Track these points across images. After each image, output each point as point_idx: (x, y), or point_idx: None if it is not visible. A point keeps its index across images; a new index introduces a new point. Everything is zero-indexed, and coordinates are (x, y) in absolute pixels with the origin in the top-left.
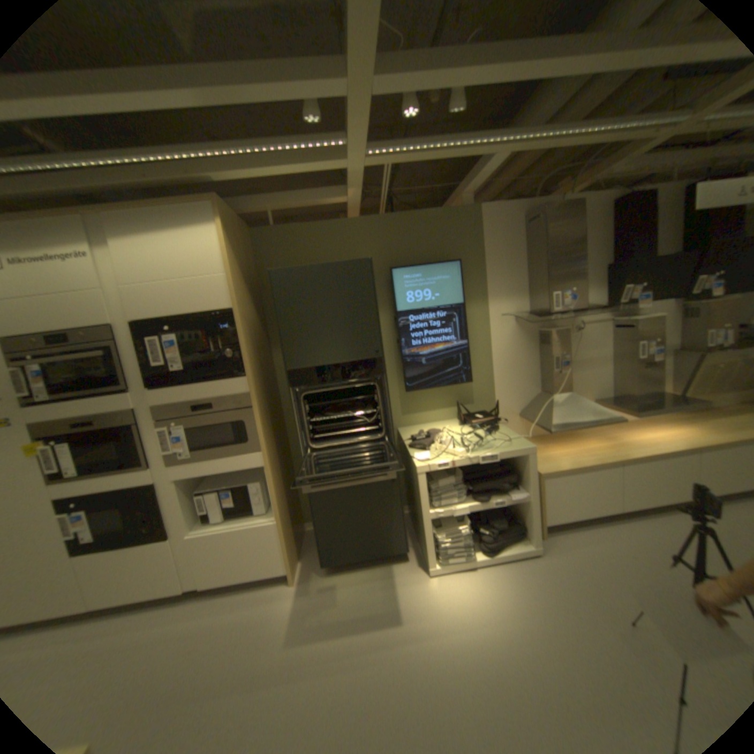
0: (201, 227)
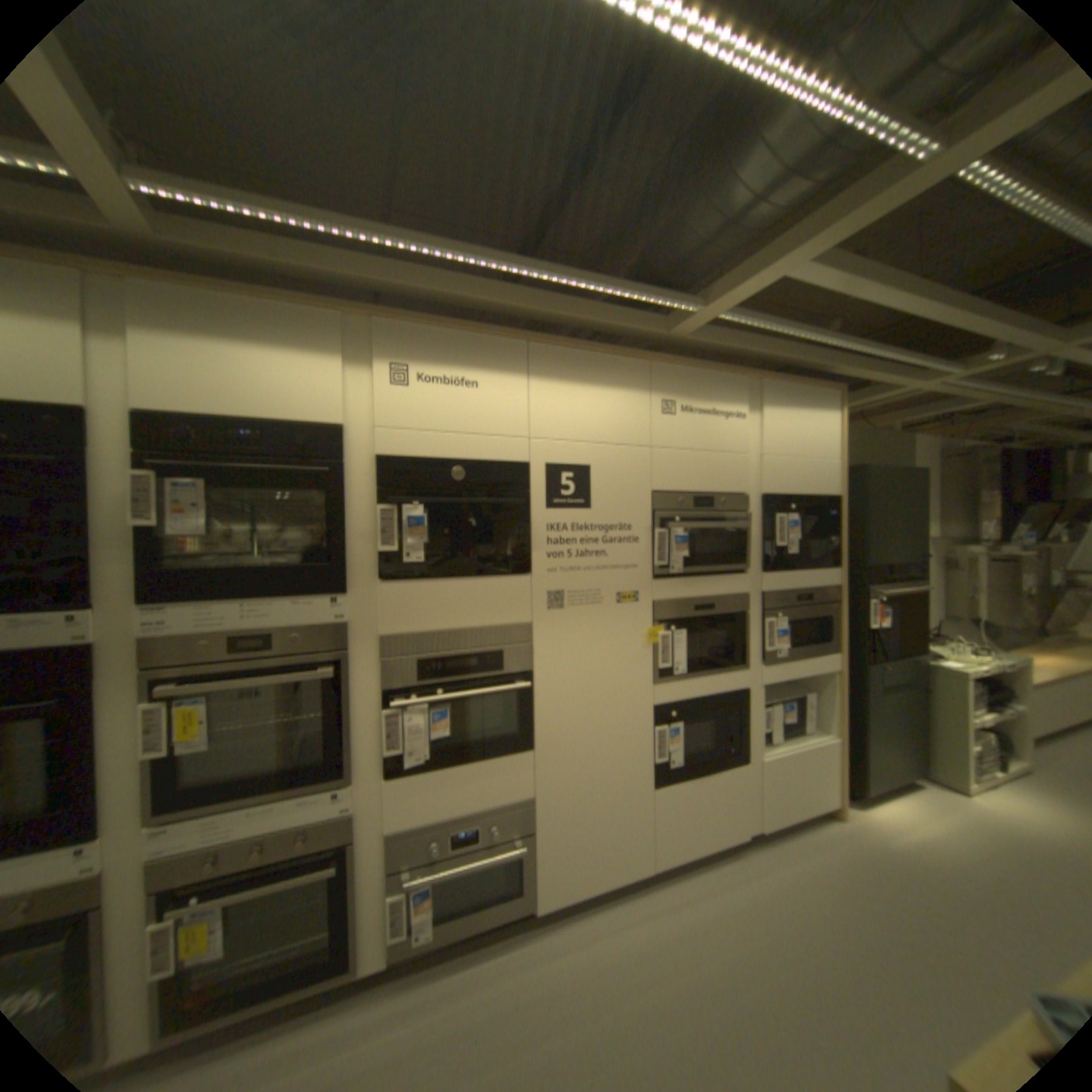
0: (831, 413)
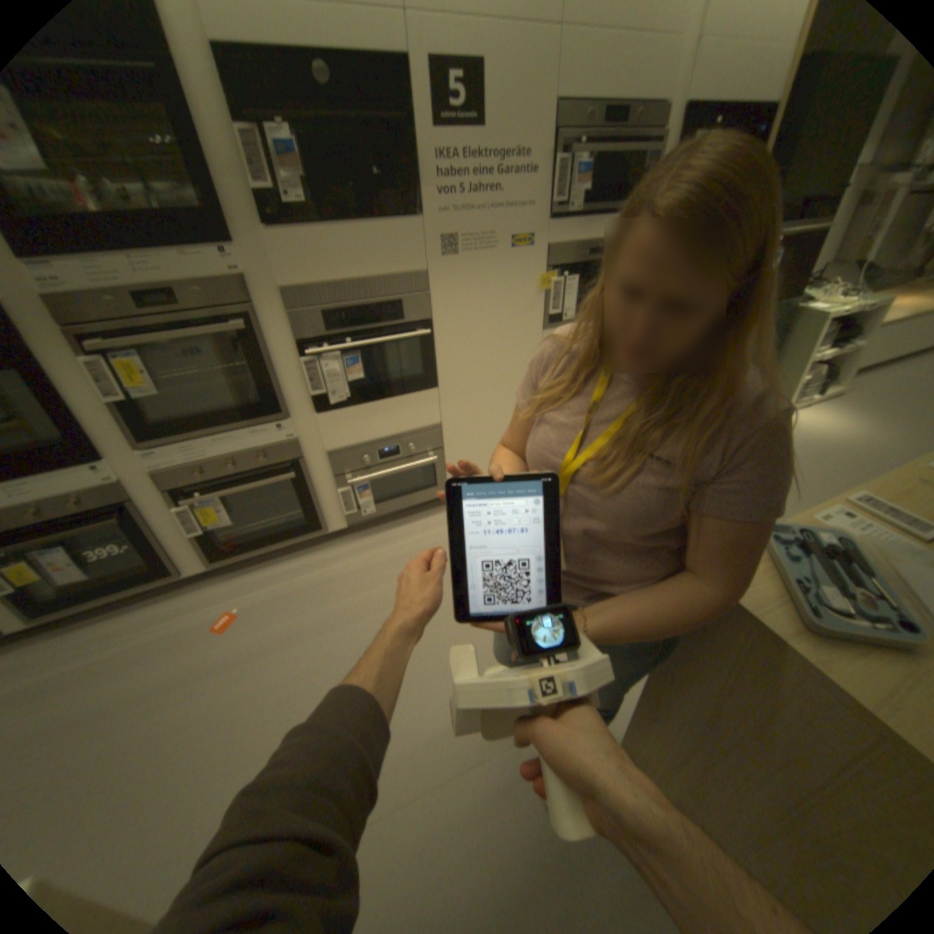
0: None
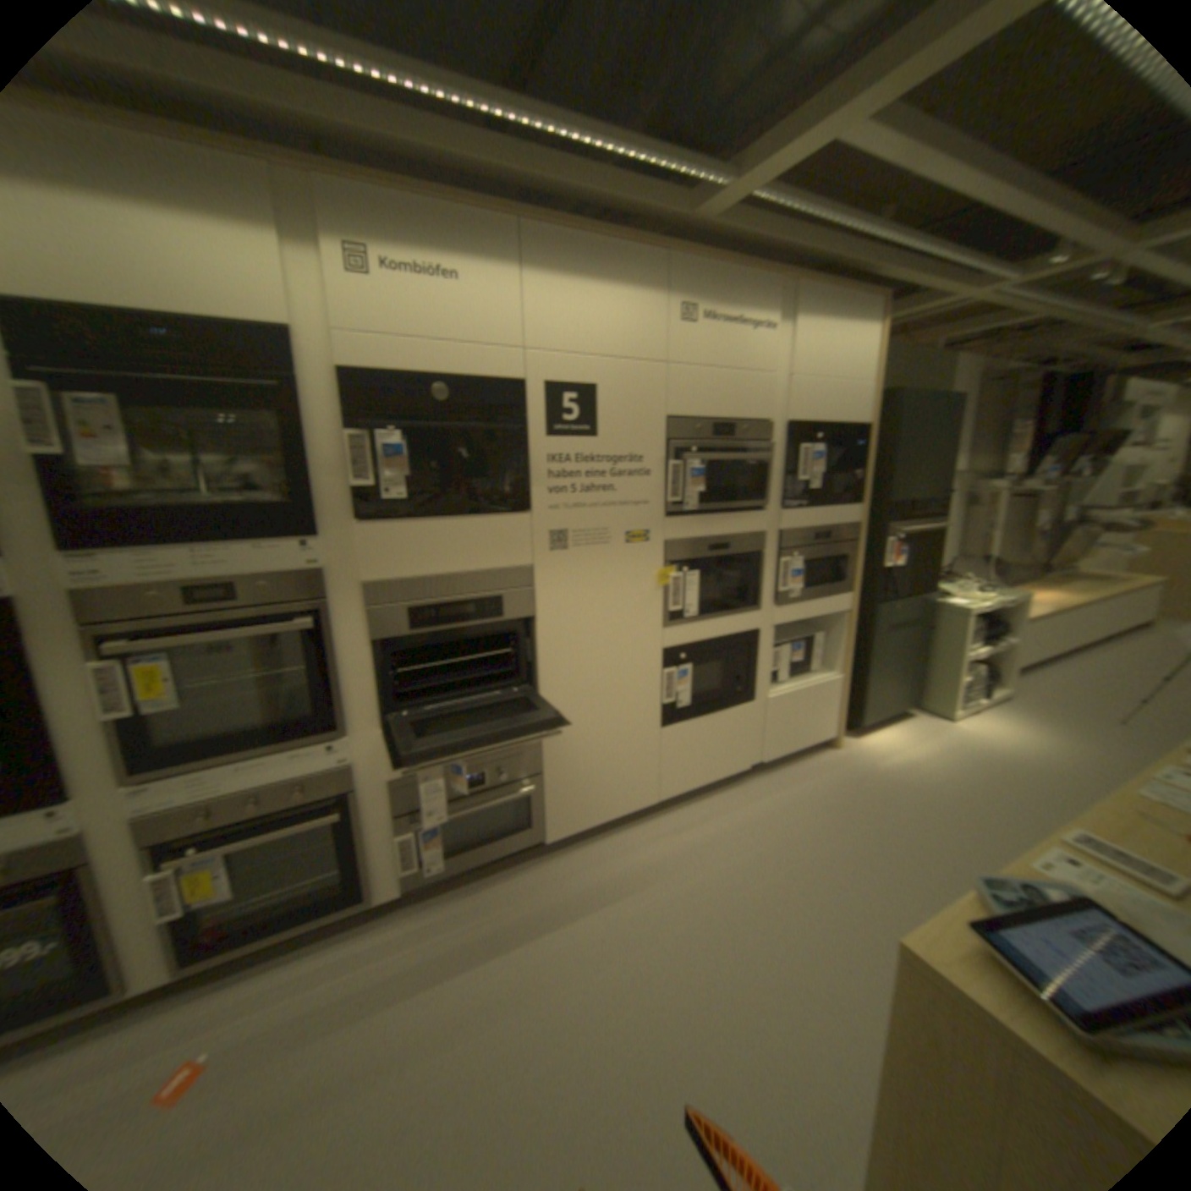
0: (872, 324)
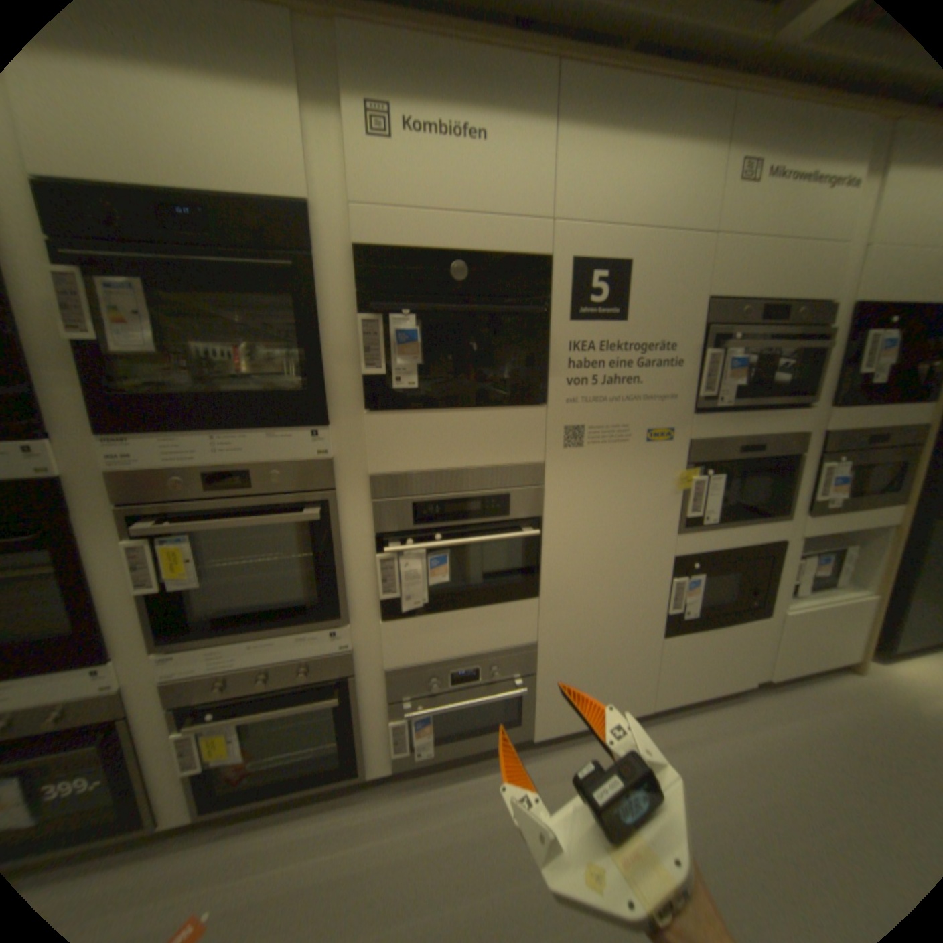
0: None
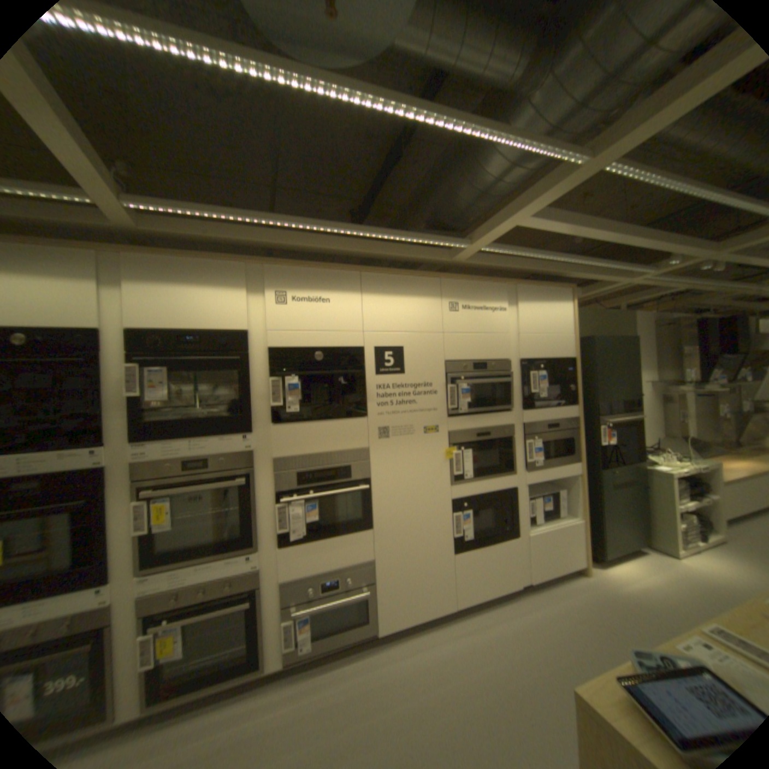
0: (566, 303)
